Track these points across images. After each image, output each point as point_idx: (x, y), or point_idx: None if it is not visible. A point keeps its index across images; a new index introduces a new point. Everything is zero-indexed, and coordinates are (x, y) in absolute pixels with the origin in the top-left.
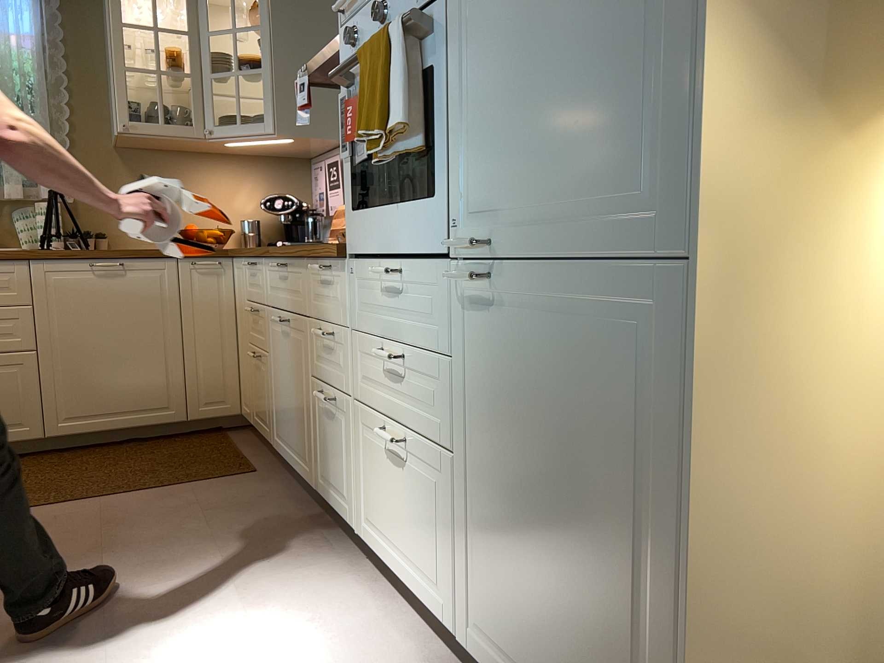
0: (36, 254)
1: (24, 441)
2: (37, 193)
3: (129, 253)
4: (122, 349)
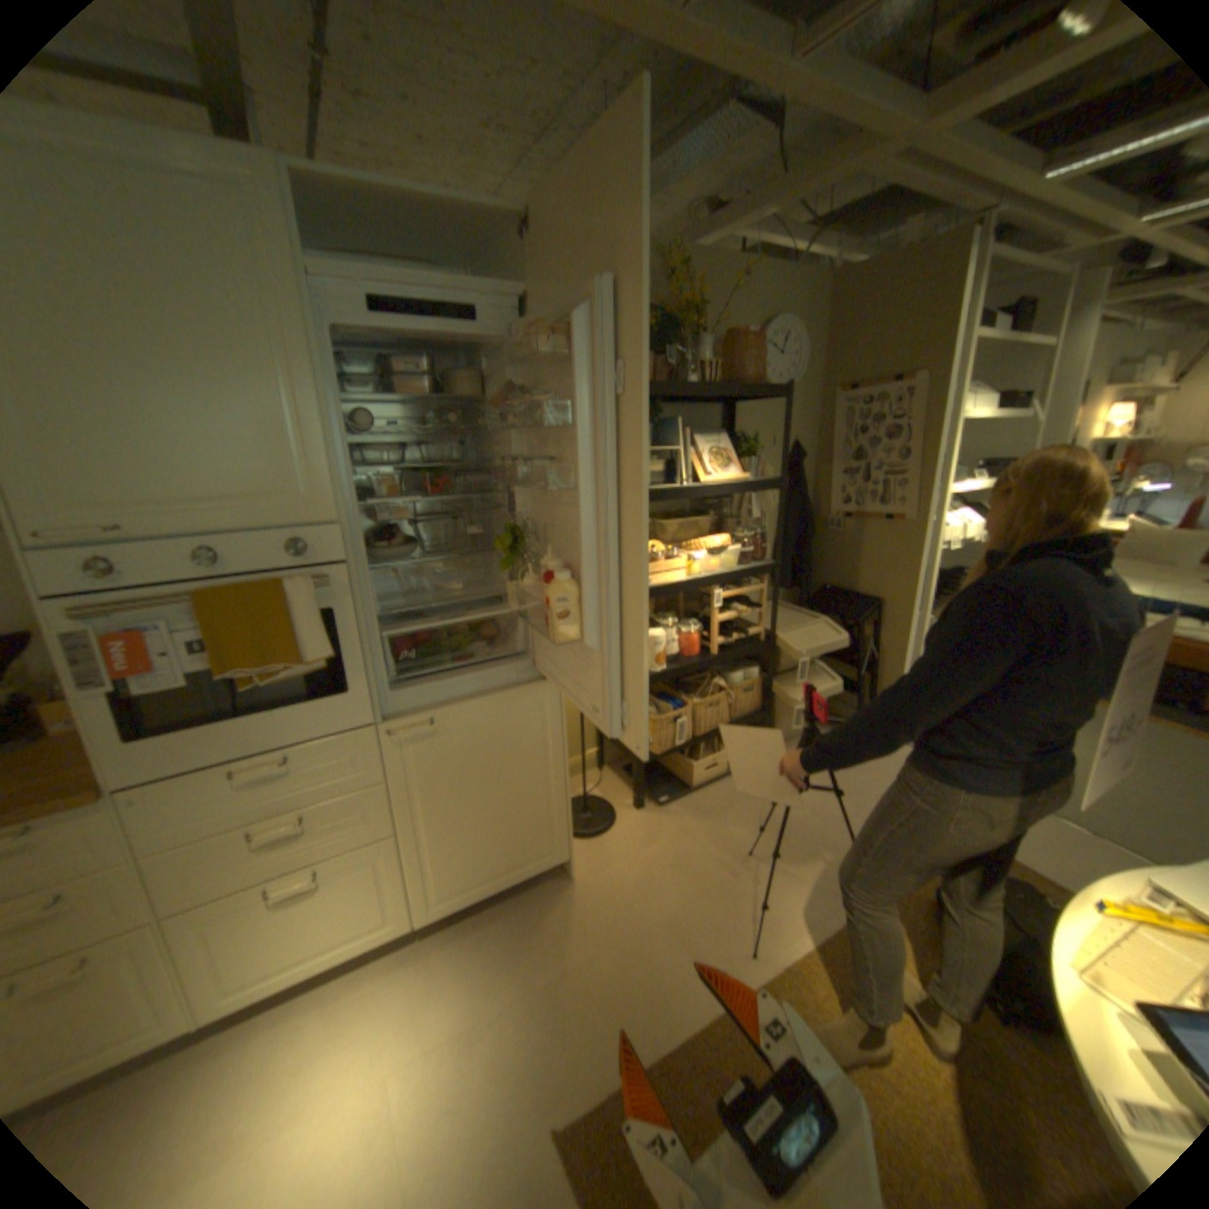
0: None
1: None
2: None
3: None
4: None
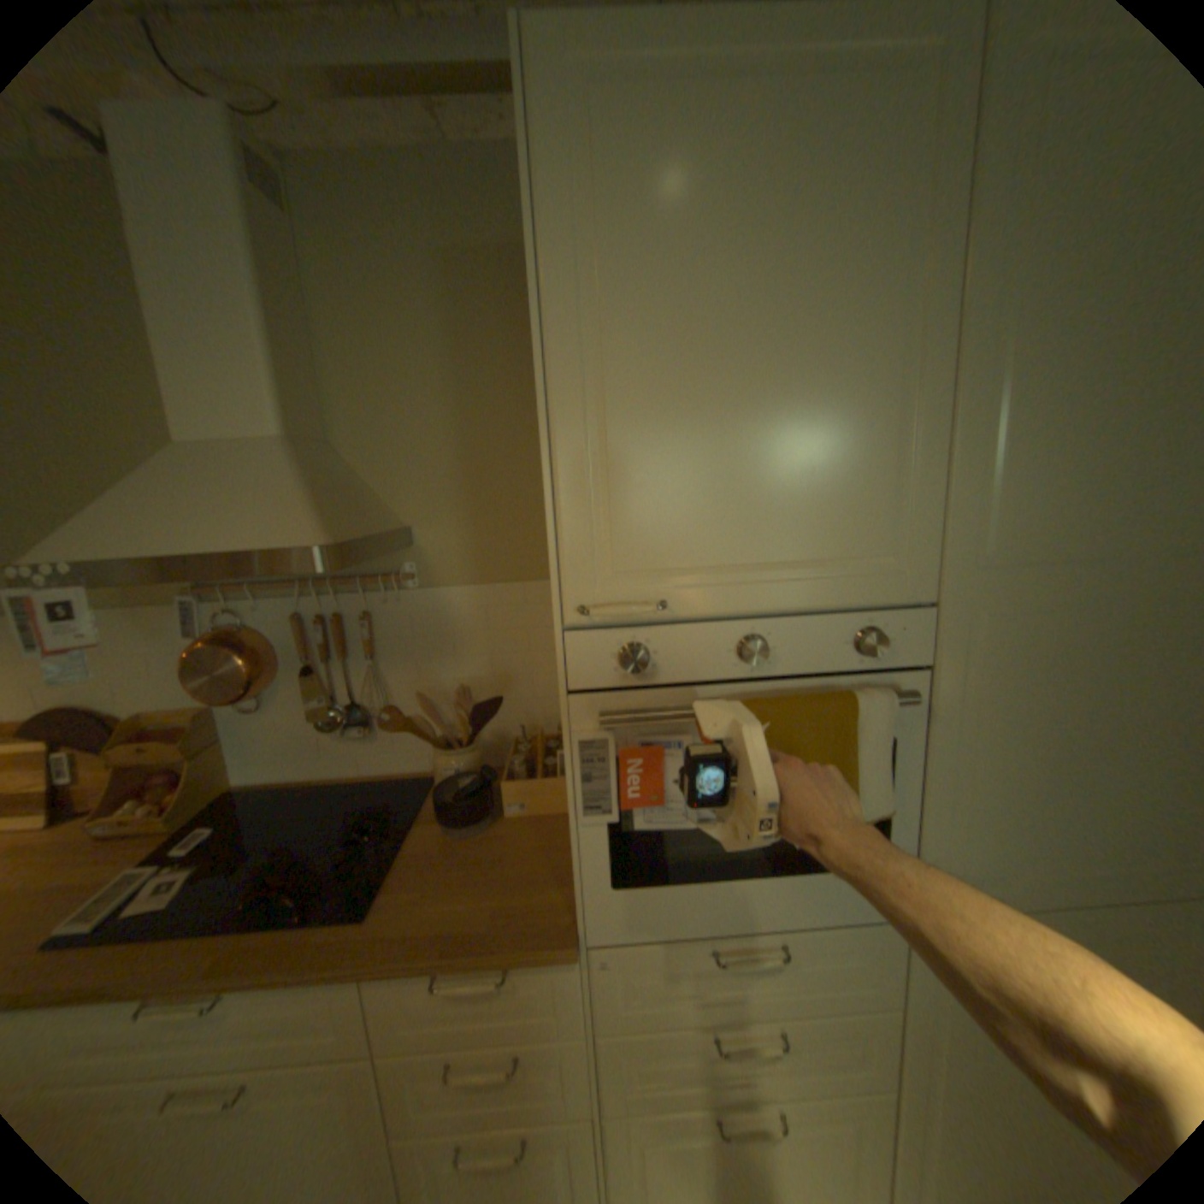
0: None
1: None
2: None
3: None
4: None
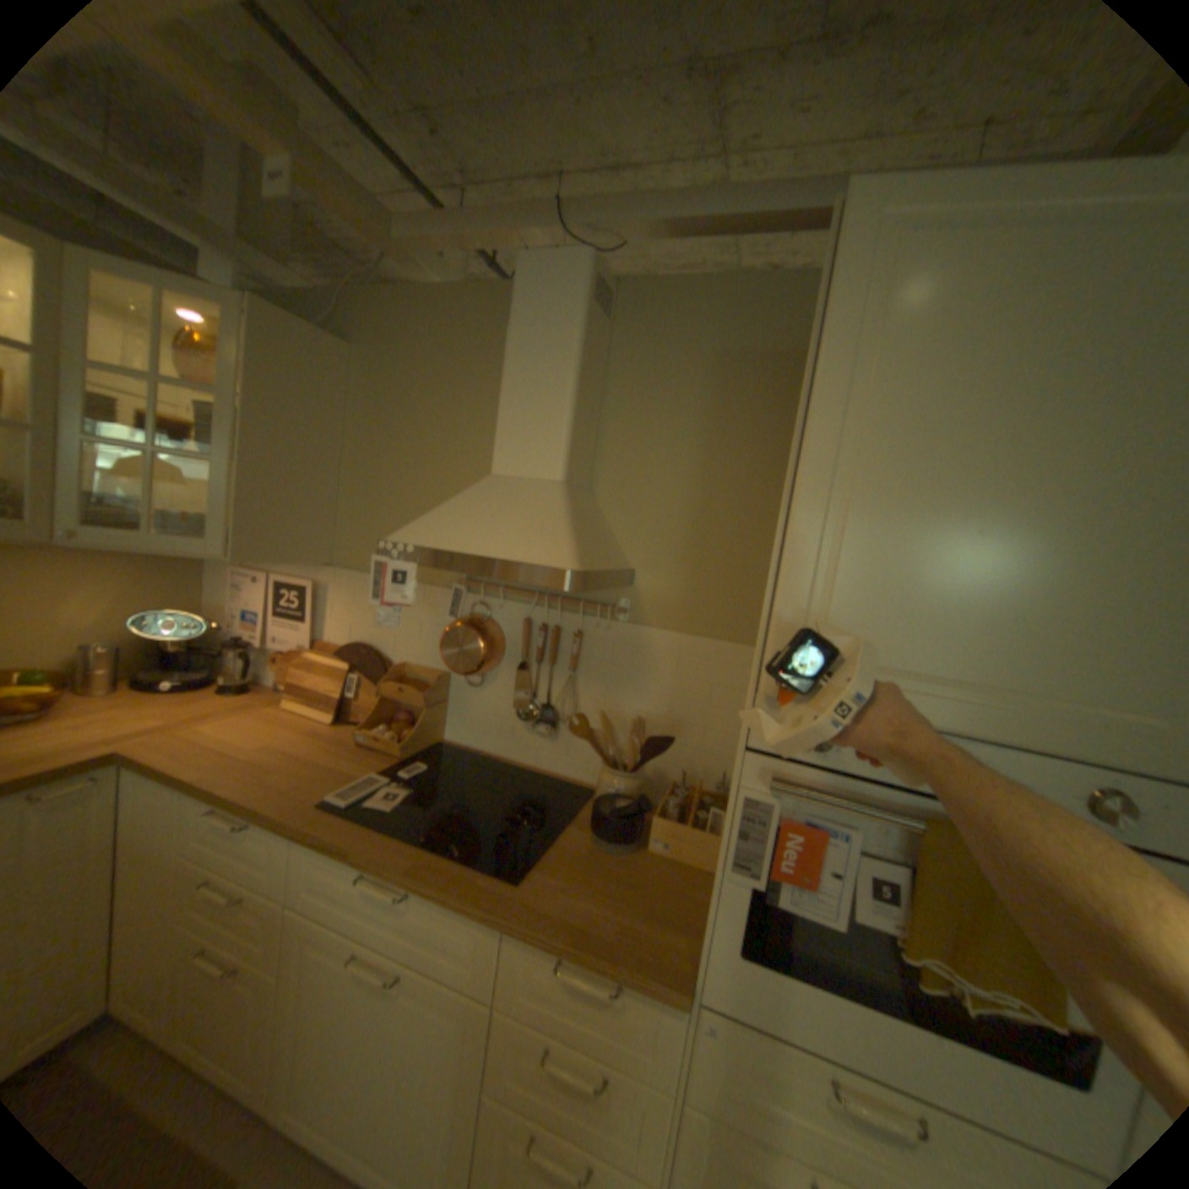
0: None
1: None
2: None
3: None
4: None
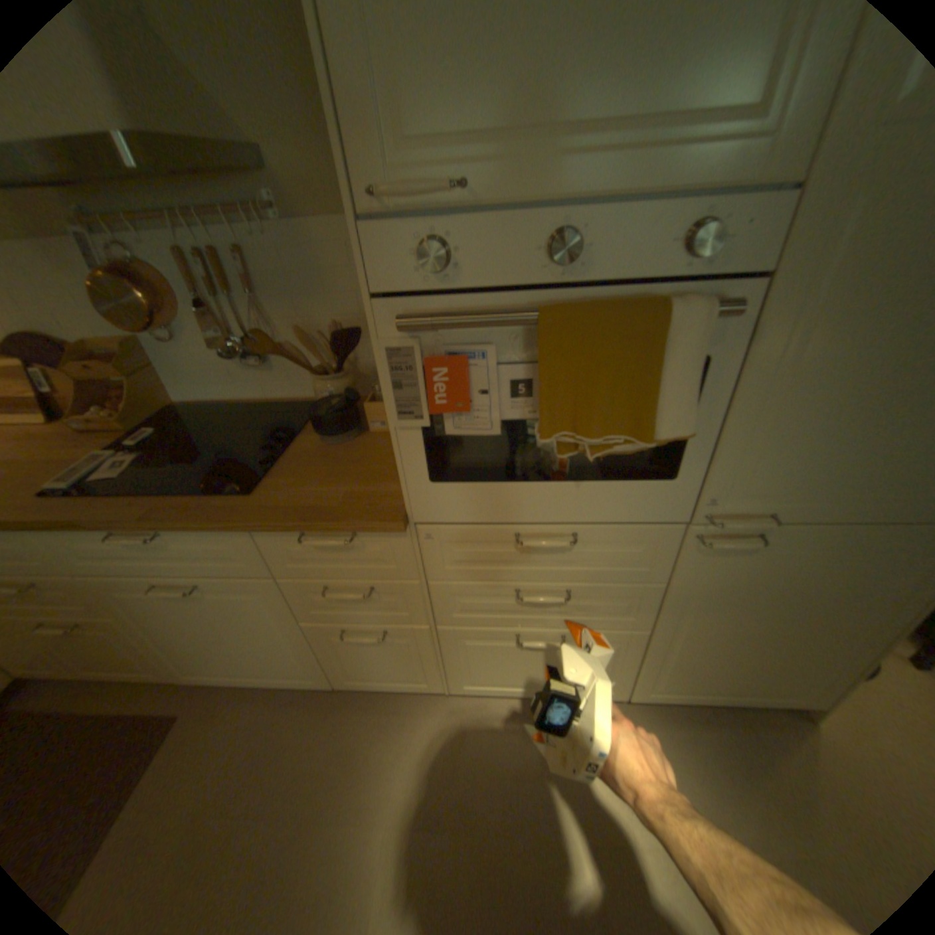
0: None
1: None
2: None
3: None
4: None
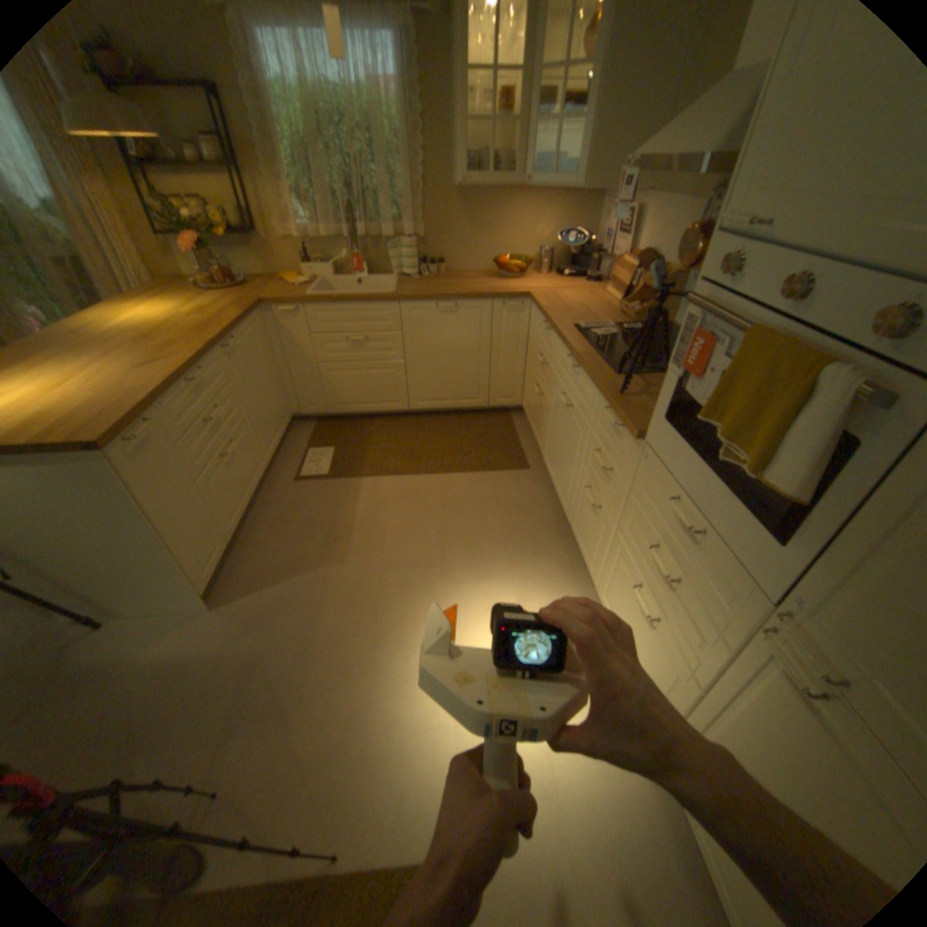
0: (403, 298)
1: (398, 410)
2: (401, 228)
3: (460, 297)
4: (452, 362)
